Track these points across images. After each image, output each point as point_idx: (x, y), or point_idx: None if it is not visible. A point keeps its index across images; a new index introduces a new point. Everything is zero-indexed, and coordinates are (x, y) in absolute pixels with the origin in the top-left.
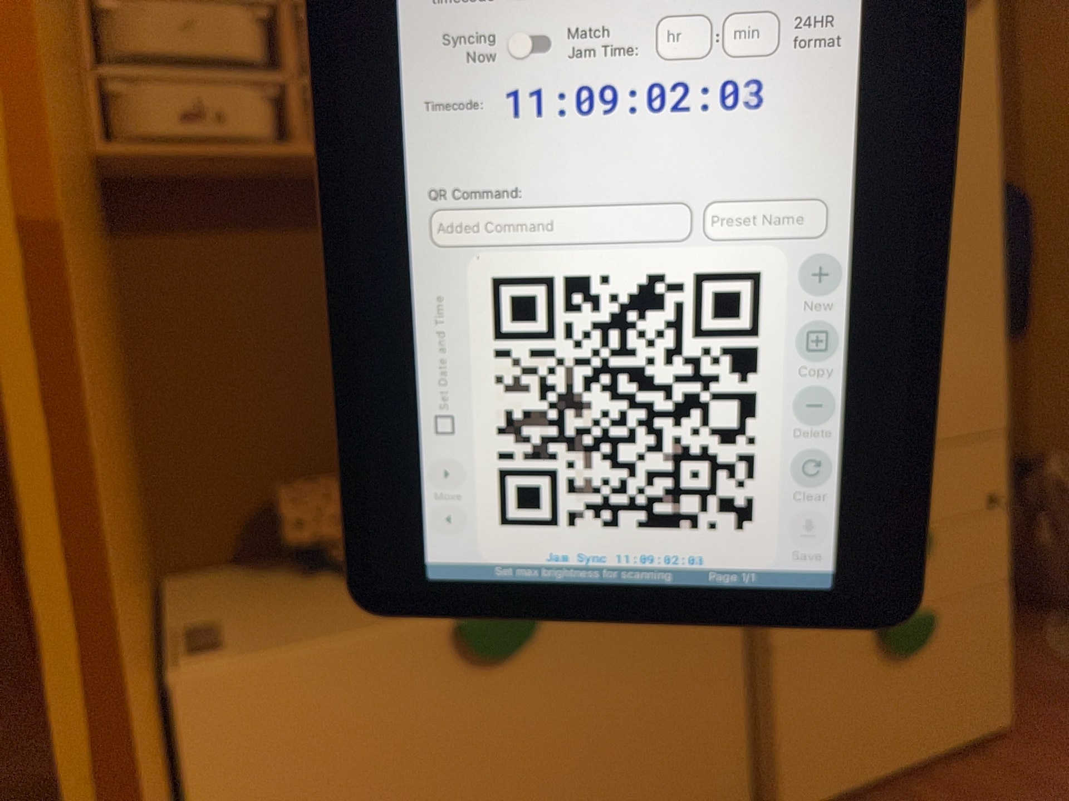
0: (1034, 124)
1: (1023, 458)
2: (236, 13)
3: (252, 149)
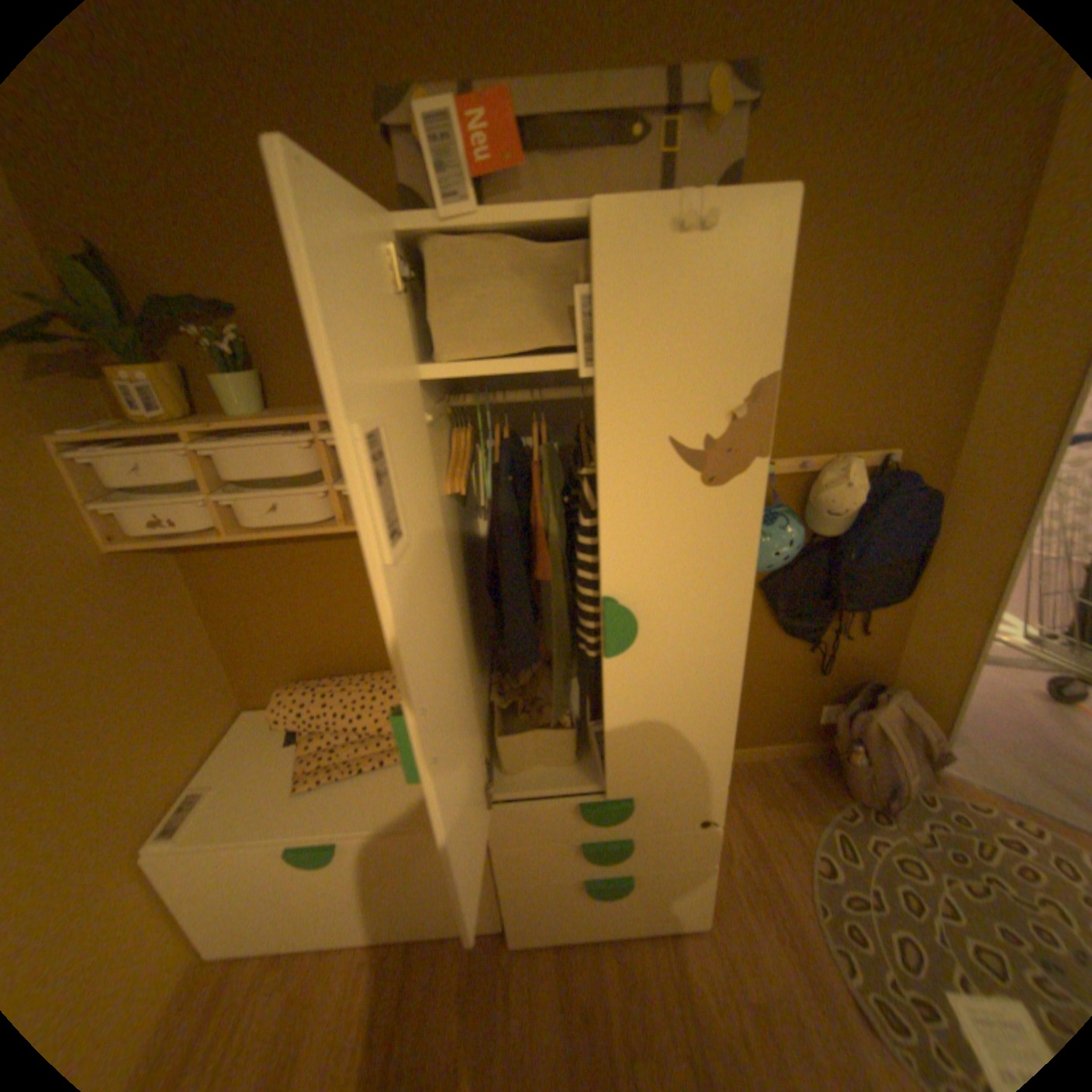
0: (979, 415)
1: (882, 680)
2: (159, 461)
3: (194, 542)
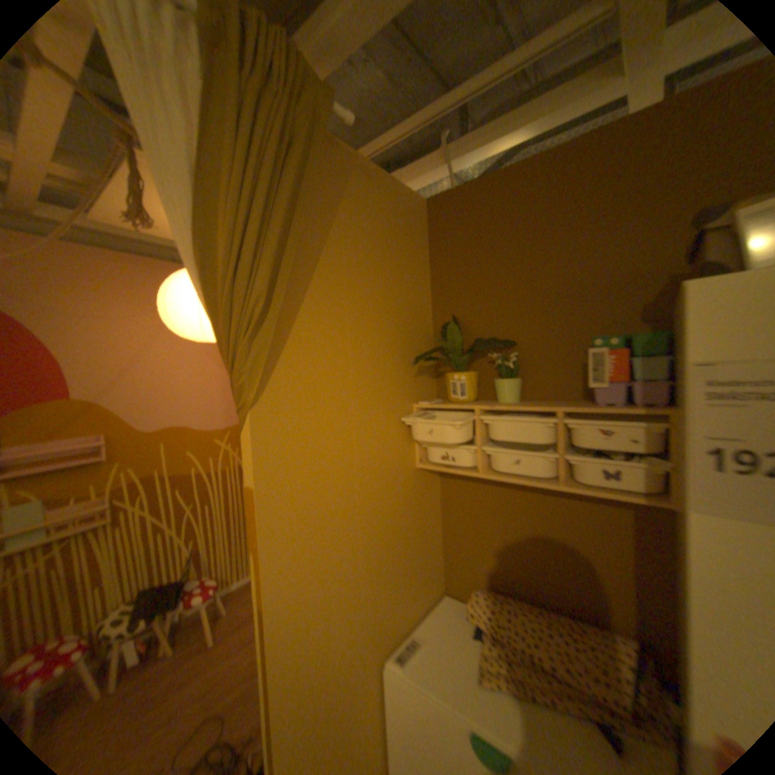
0: None
1: None
2: (459, 422)
3: (462, 472)
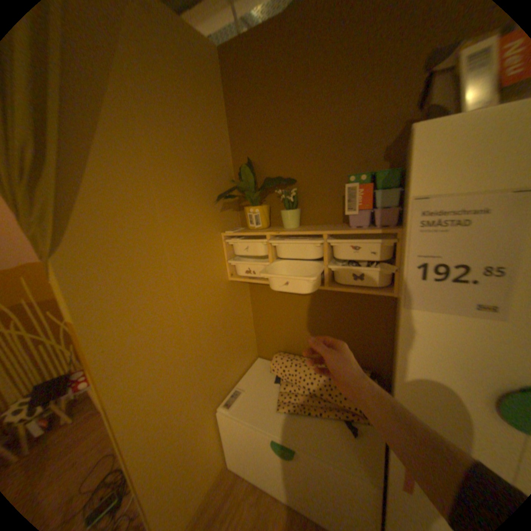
0: None
1: None
2: (256, 246)
3: (260, 281)
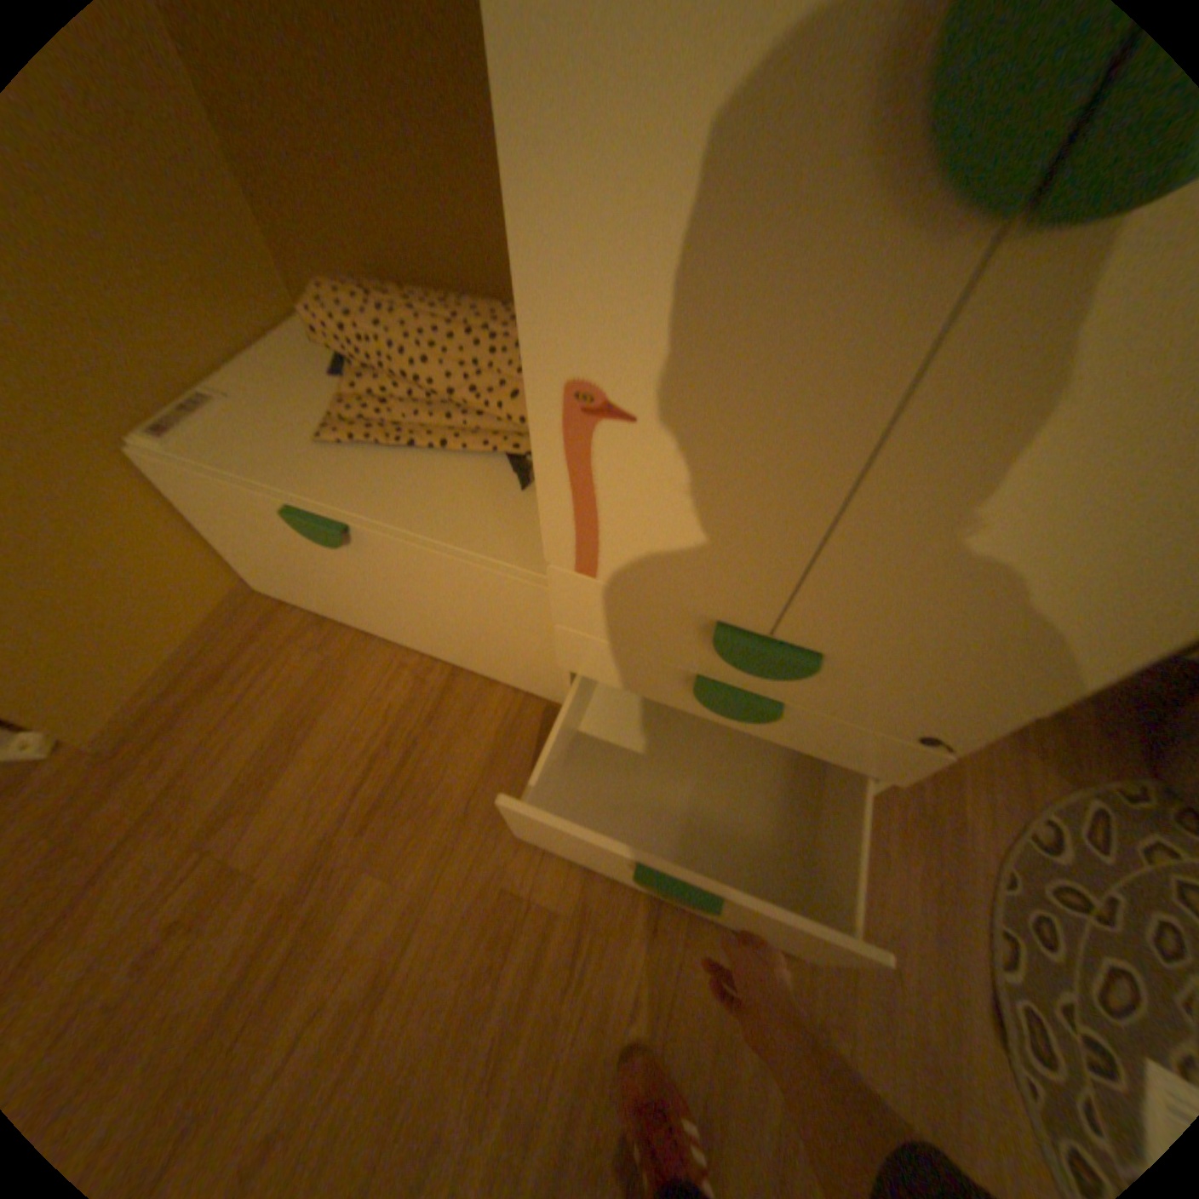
0: None
1: None
2: None
3: None
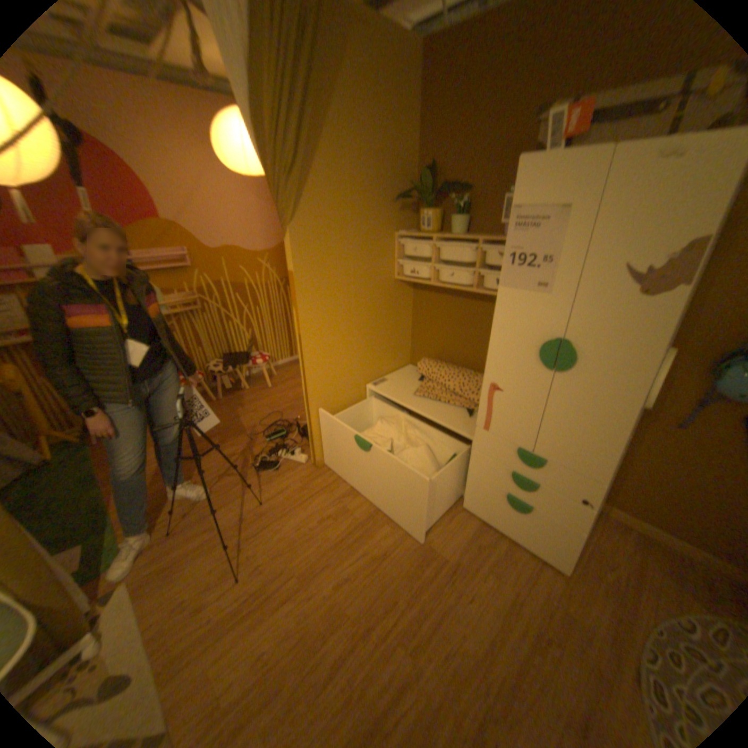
0: None
1: None
2: (422, 247)
3: (421, 282)
